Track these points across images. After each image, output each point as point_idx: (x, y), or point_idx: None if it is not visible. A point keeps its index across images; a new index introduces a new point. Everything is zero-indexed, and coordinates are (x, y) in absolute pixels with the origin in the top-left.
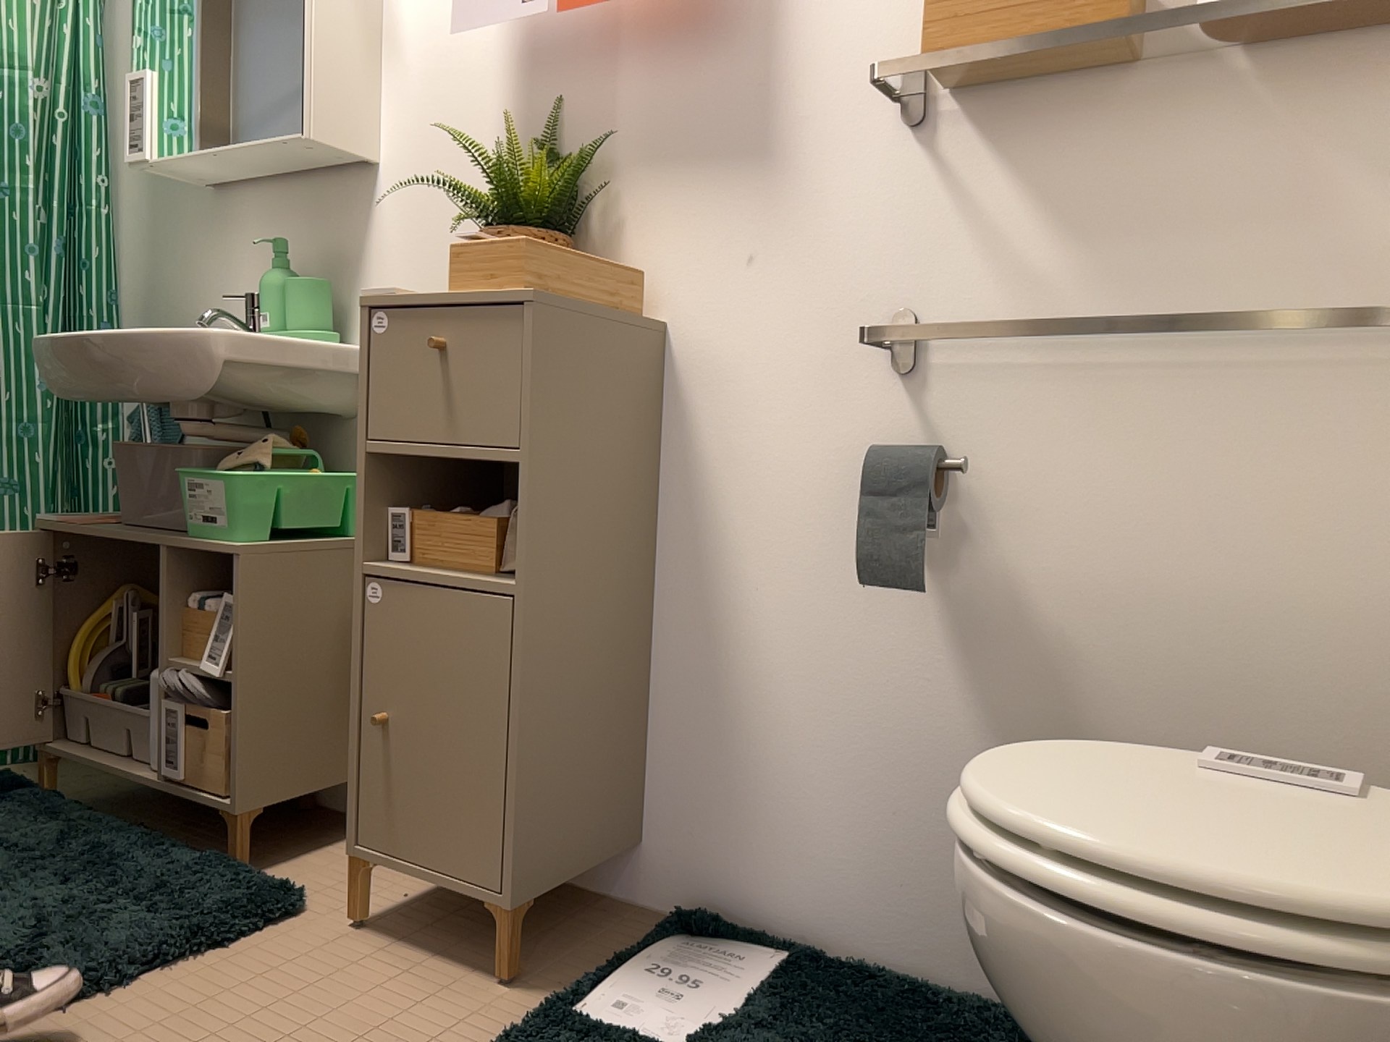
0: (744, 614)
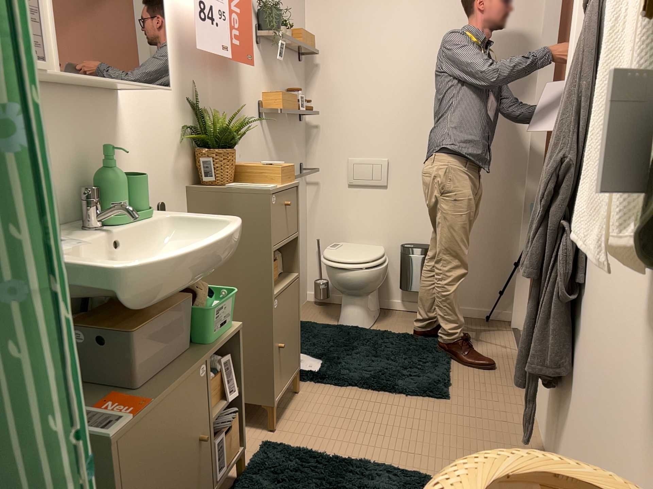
0: None
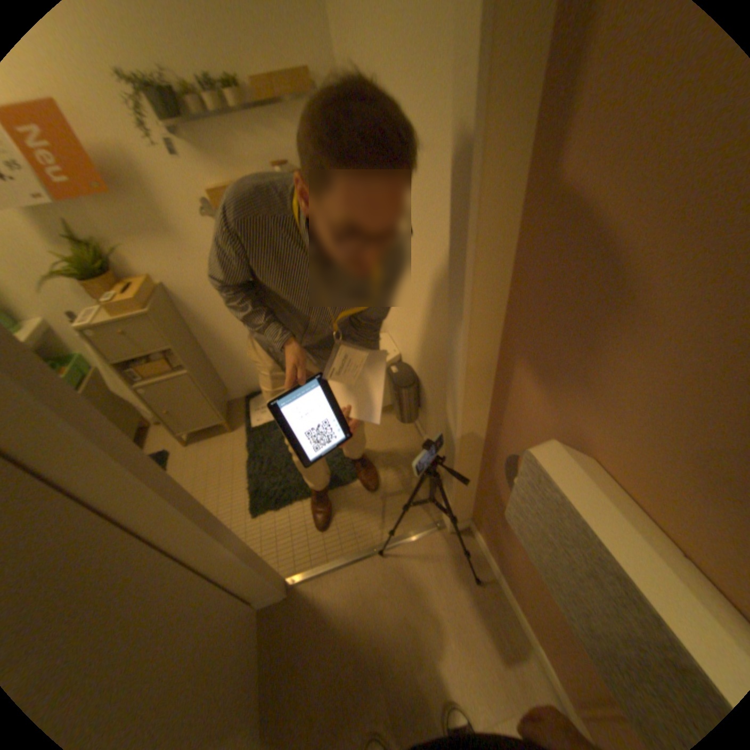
0: (226, 339)
